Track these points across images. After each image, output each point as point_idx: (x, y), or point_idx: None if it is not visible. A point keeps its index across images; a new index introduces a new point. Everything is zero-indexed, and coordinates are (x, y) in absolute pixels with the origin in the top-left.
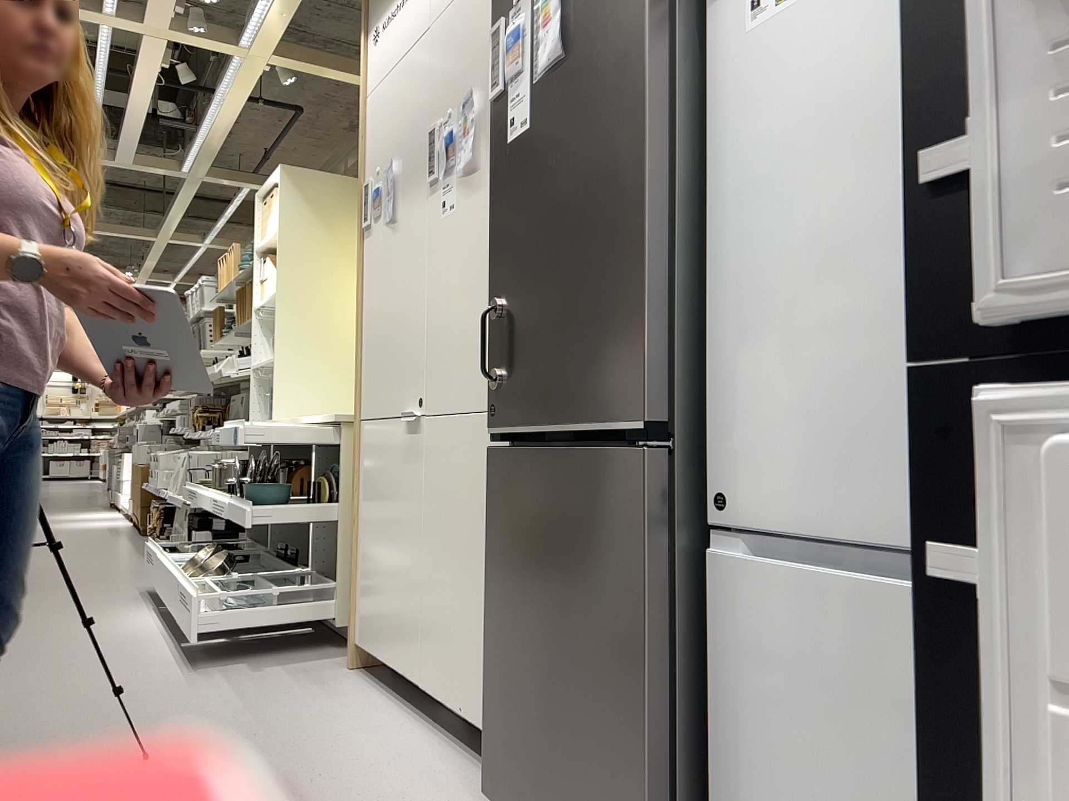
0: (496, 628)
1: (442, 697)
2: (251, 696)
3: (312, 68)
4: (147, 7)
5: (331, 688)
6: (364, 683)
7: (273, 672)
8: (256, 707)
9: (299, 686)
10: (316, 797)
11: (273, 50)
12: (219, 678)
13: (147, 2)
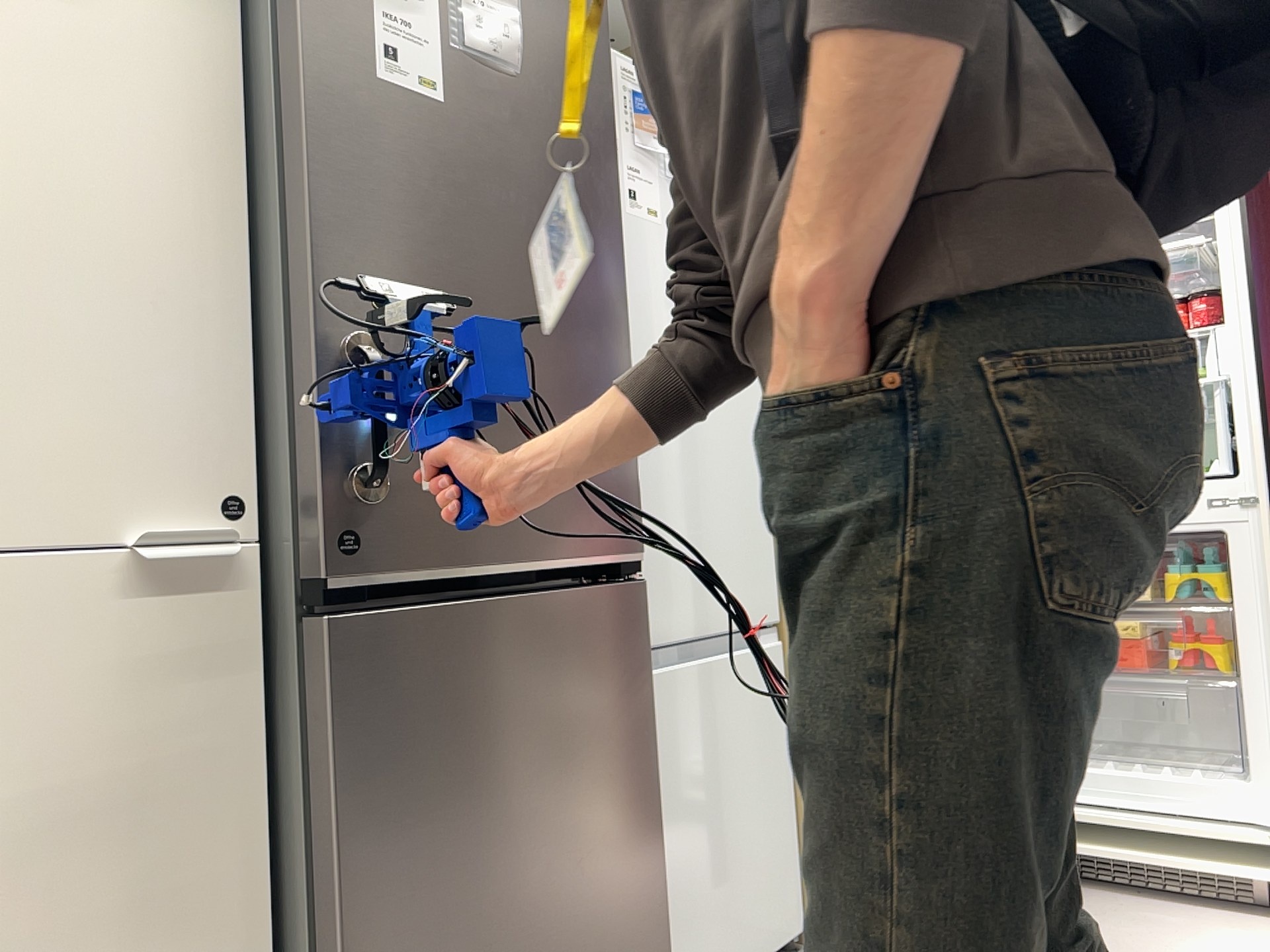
0: (381, 949)
1: None
2: None
3: None
4: None
5: None
6: None
7: None
8: None
9: None
10: None
11: None
12: None
13: None
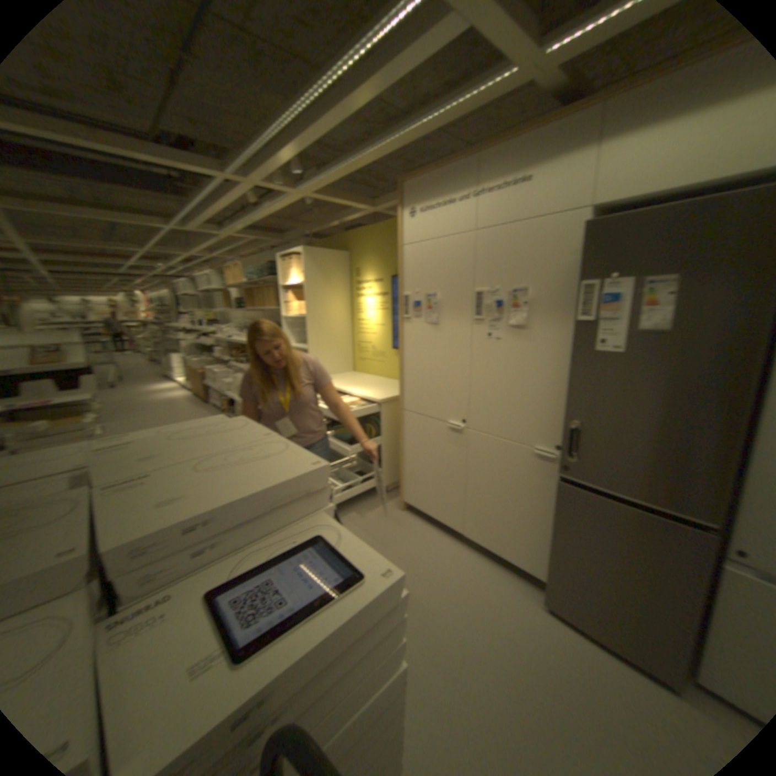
0: (563, 553)
1: (484, 544)
2: (379, 537)
3: (332, 198)
4: (251, 167)
5: (408, 527)
6: (418, 521)
7: (373, 518)
8: (389, 545)
9: (393, 527)
10: (472, 610)
11: (316, 191)
12: (354, 525)
13: (253, 165)
